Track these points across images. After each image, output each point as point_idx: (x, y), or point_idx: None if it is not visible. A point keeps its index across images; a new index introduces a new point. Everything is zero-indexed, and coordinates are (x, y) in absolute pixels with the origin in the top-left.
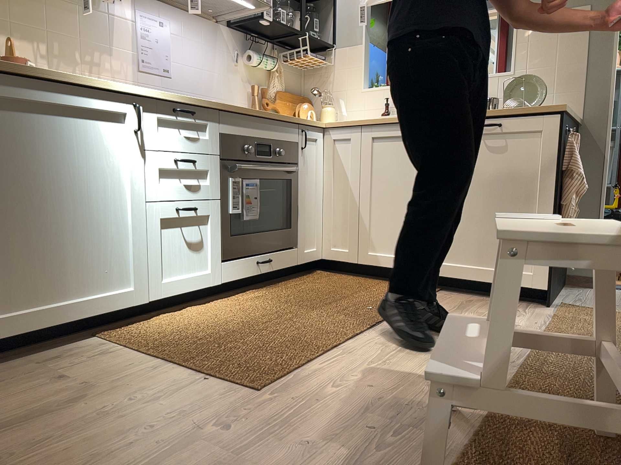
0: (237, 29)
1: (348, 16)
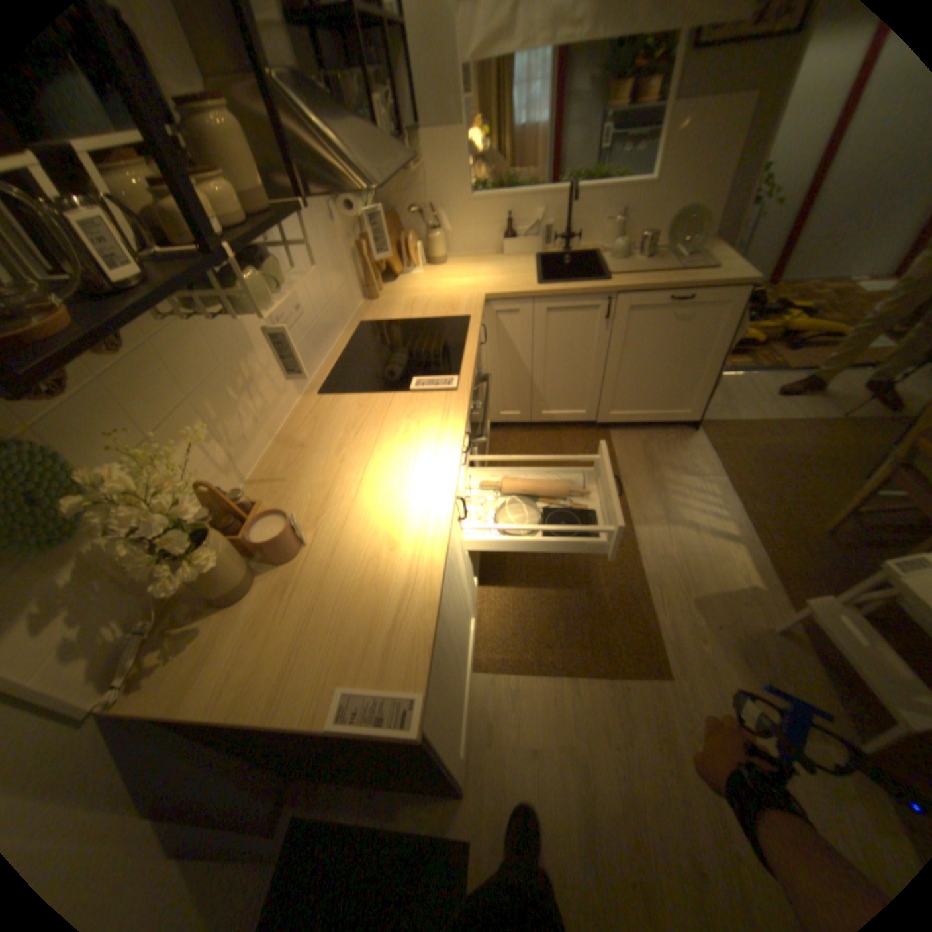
0: None
1: (434, 67)
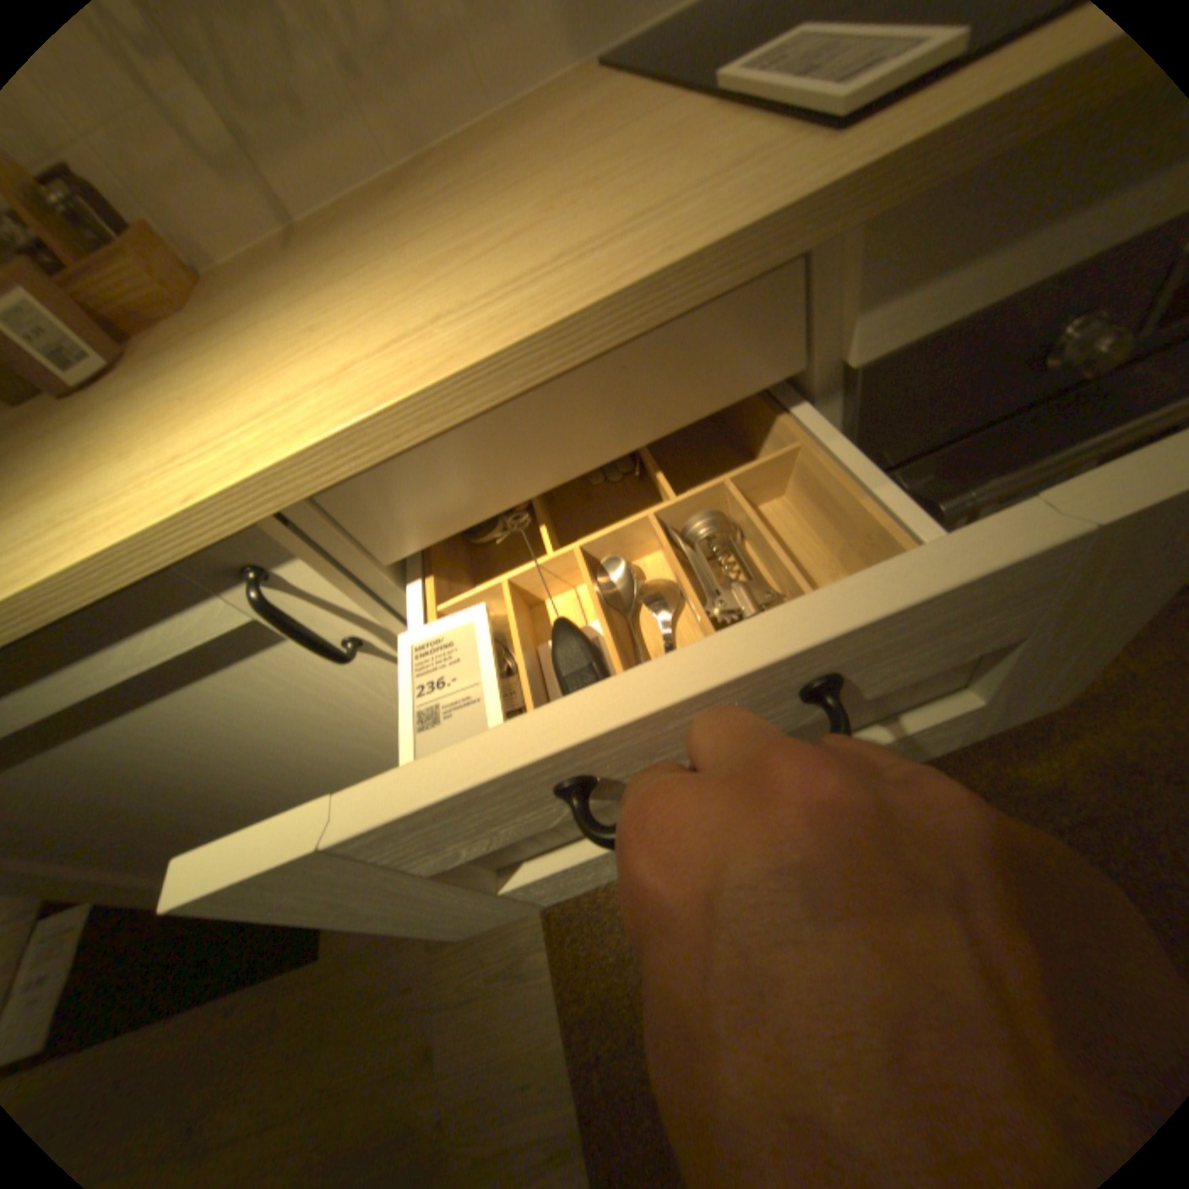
0: None
1: None
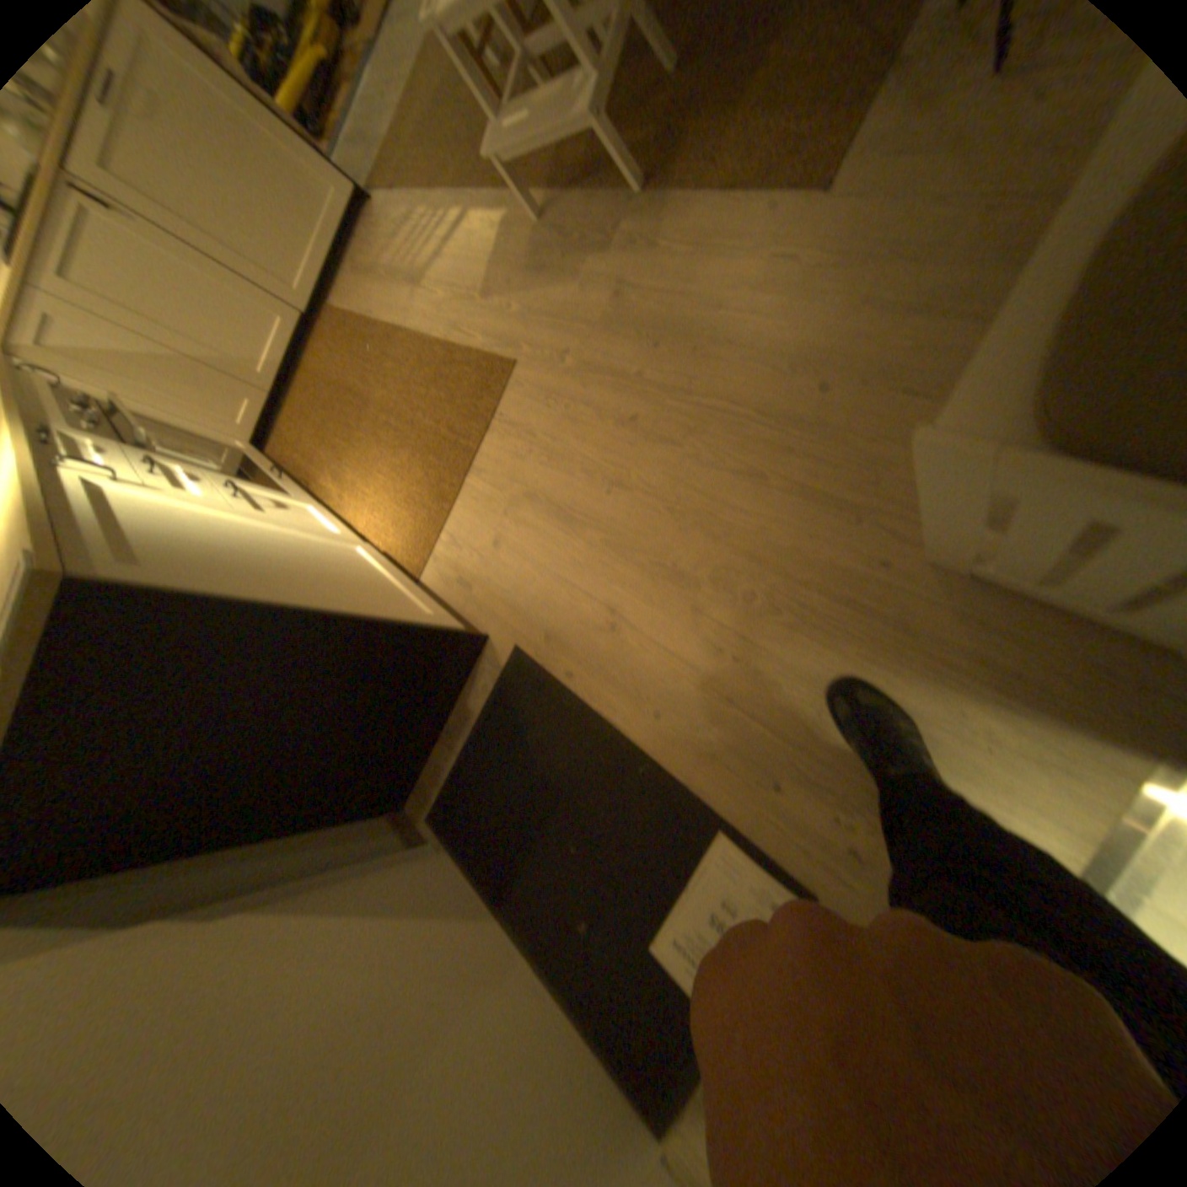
0: None
1: None
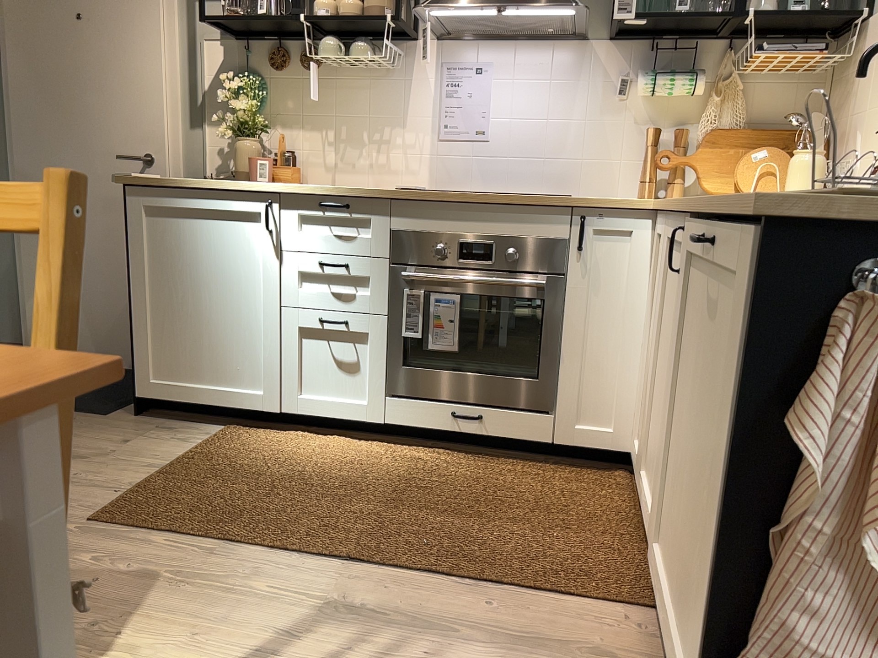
0: (627, 37)
1: None
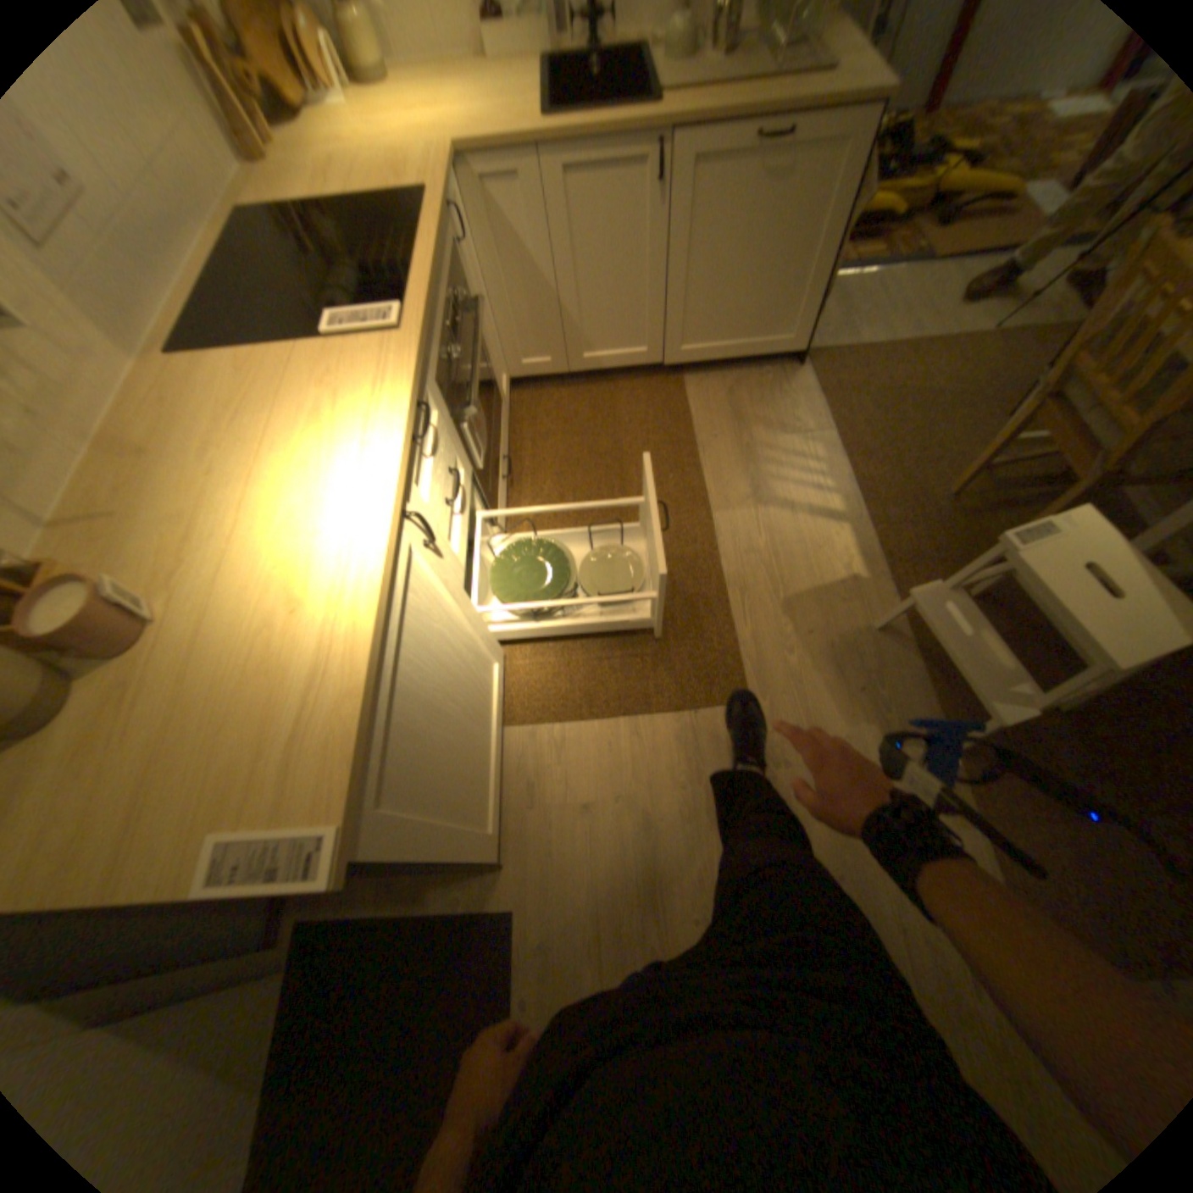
0: None
1: None
